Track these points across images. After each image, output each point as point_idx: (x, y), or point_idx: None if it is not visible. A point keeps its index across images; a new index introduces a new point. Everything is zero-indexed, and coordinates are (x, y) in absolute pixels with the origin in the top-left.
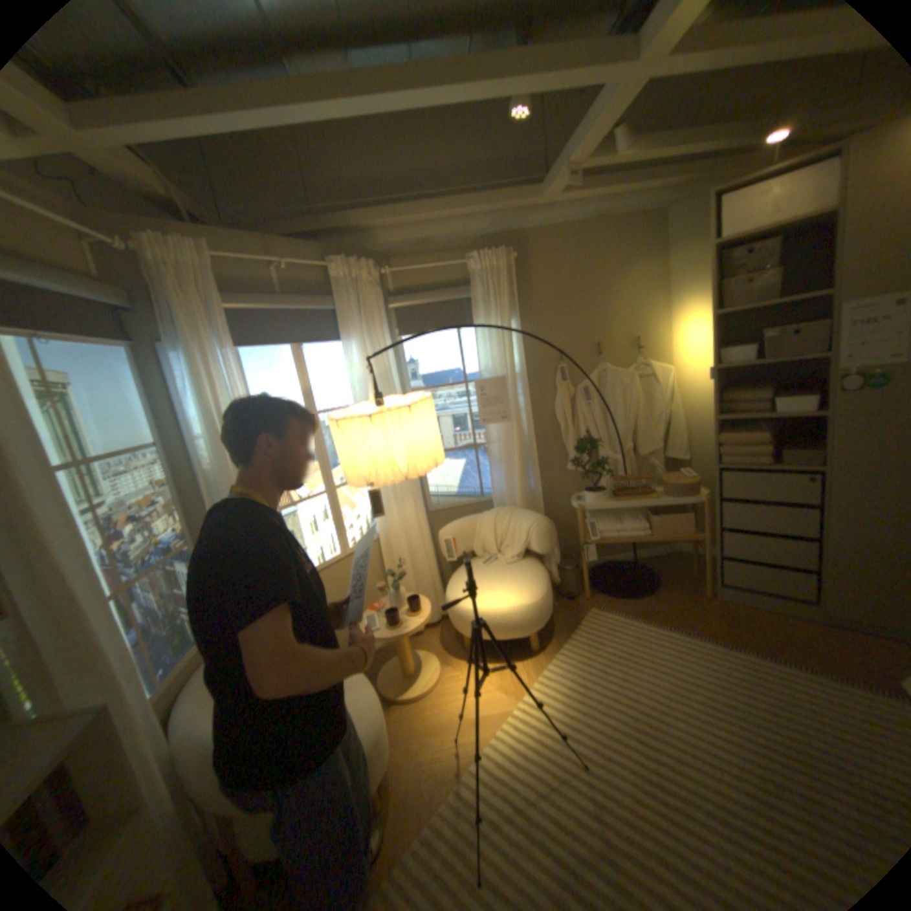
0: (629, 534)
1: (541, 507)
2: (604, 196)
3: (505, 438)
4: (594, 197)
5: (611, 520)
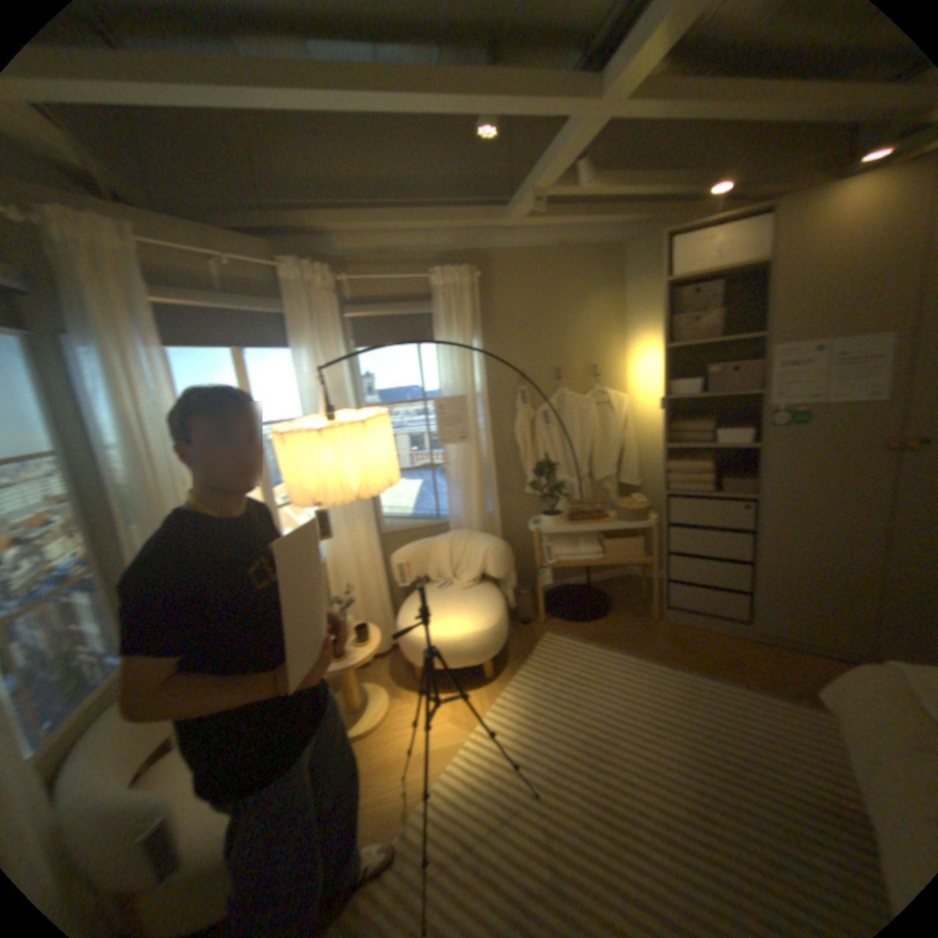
0: (585, 558)
1: (499, 530)
2: (568, 225)
3: (465, 459)
4: (558, 225)
5: (568, 544)
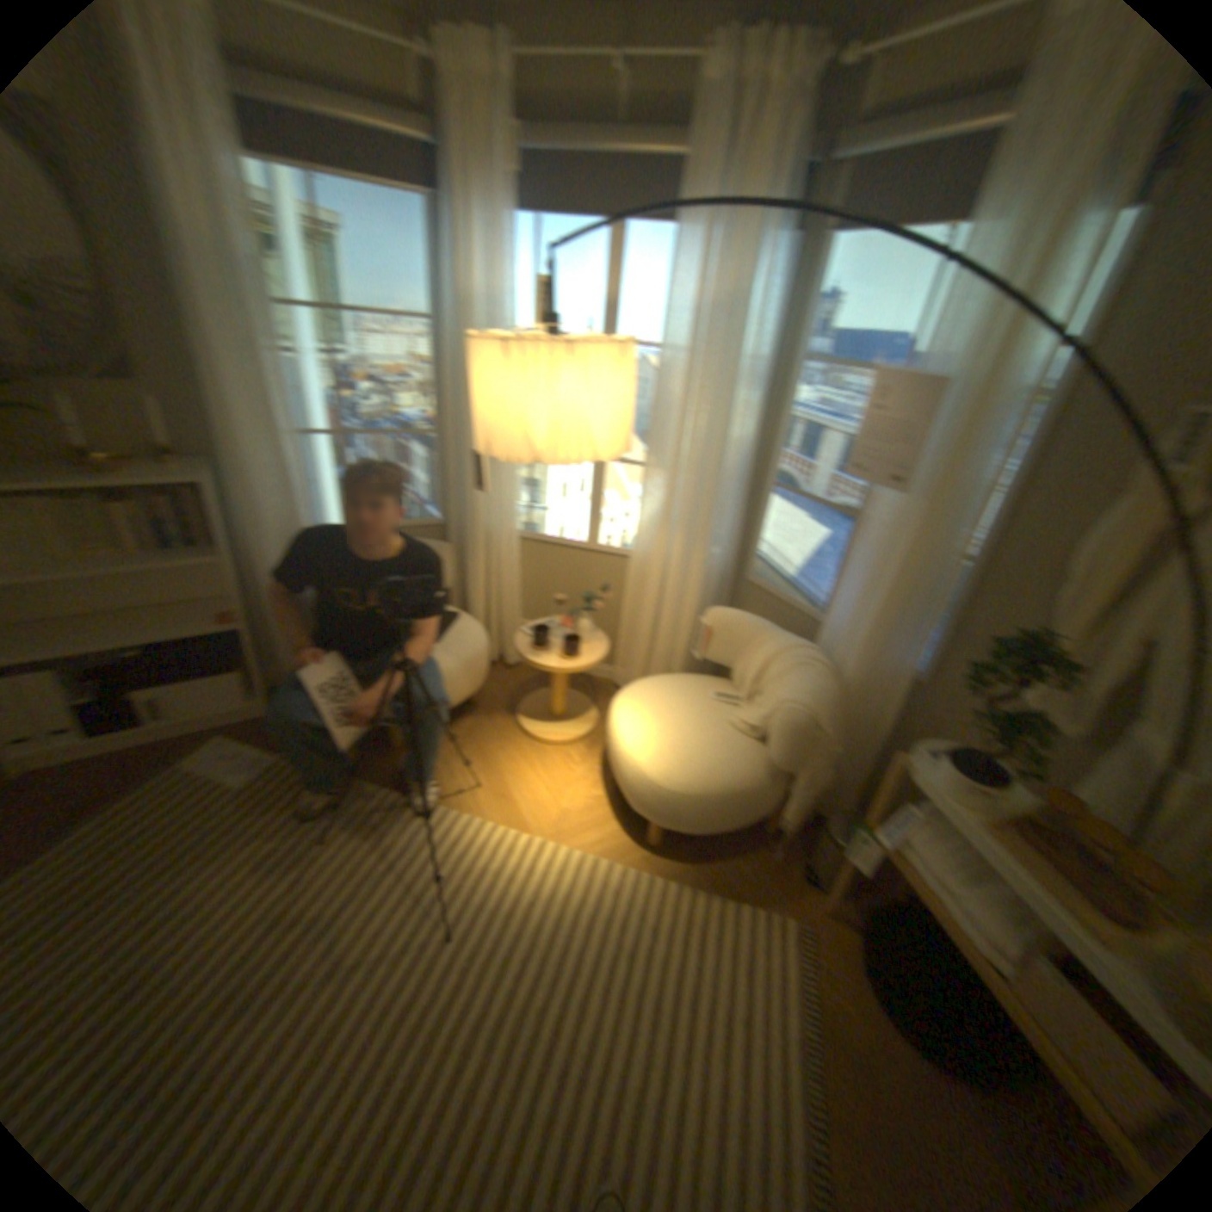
0: (960, 919)
1: (896, 712)
2: None
3: (892, 529)
4: None
5: (961, 858)
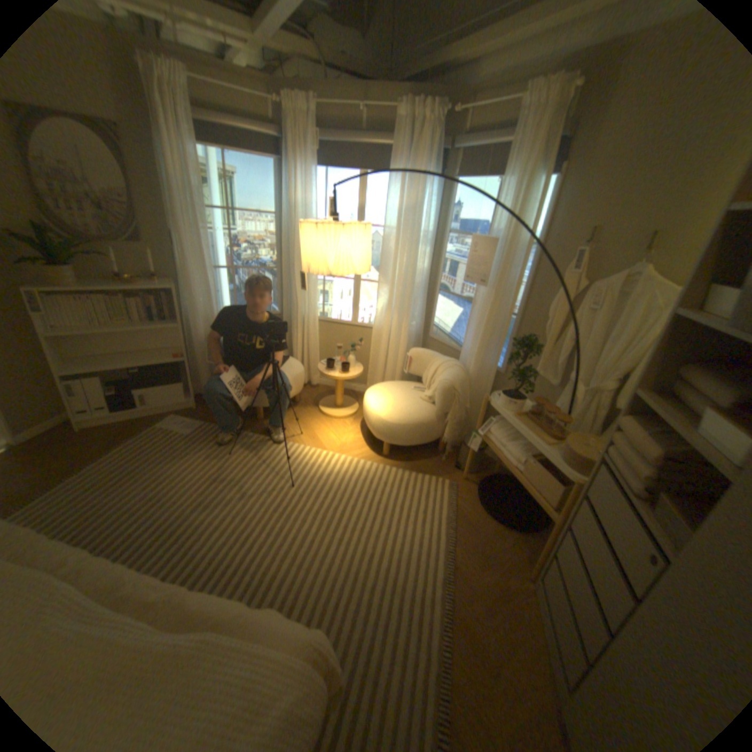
0: (507, 455)
1: (491, 386)
2: None
3: (484, 304)
4: None
5: (509, 433)
